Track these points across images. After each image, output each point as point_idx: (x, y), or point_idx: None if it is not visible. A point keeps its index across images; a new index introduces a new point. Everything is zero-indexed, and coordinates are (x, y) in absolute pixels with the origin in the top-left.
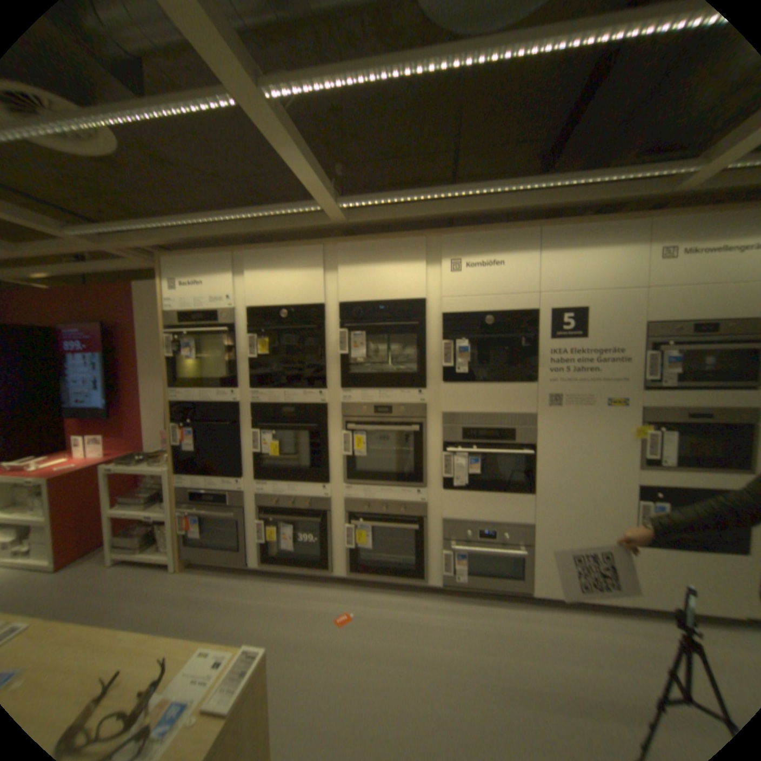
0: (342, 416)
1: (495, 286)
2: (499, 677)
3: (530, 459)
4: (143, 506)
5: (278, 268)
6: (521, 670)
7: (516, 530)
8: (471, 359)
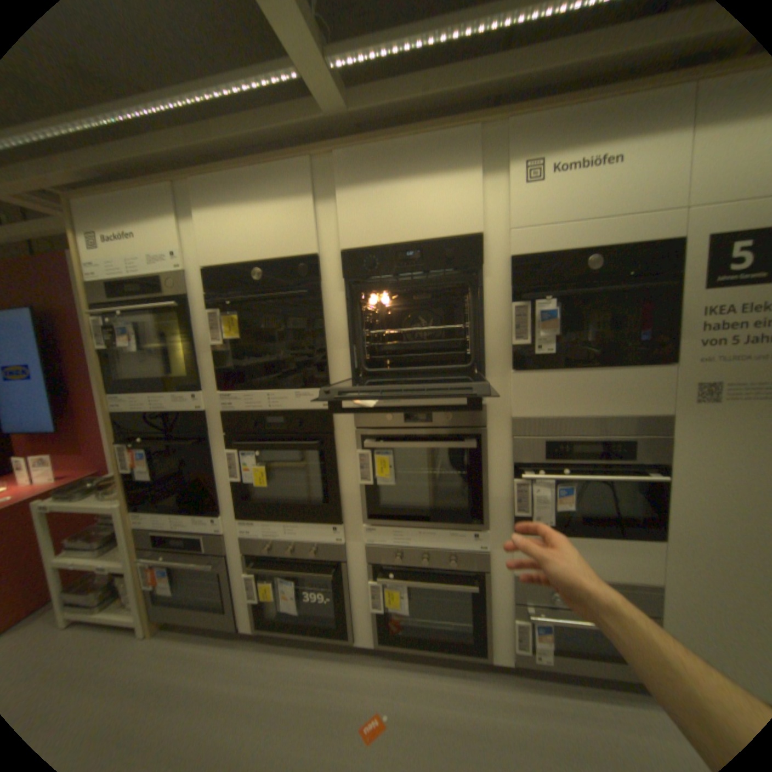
0: (355, 427)
1: (606, 201)
2: None
3: (660, 486)
4: (99, 551)
5: (244, 201)
6: None
7: (633, 593)
8: (562, 330)
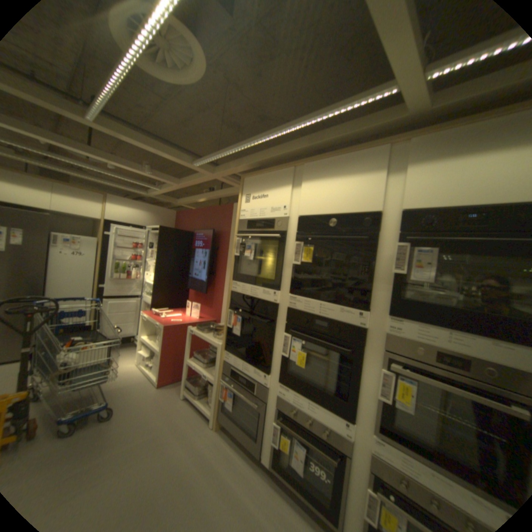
0: (385, 349)
1: None
2: None
3: None
4: (206, 366)
5: (335, 176)
6: None
7: None
8: None
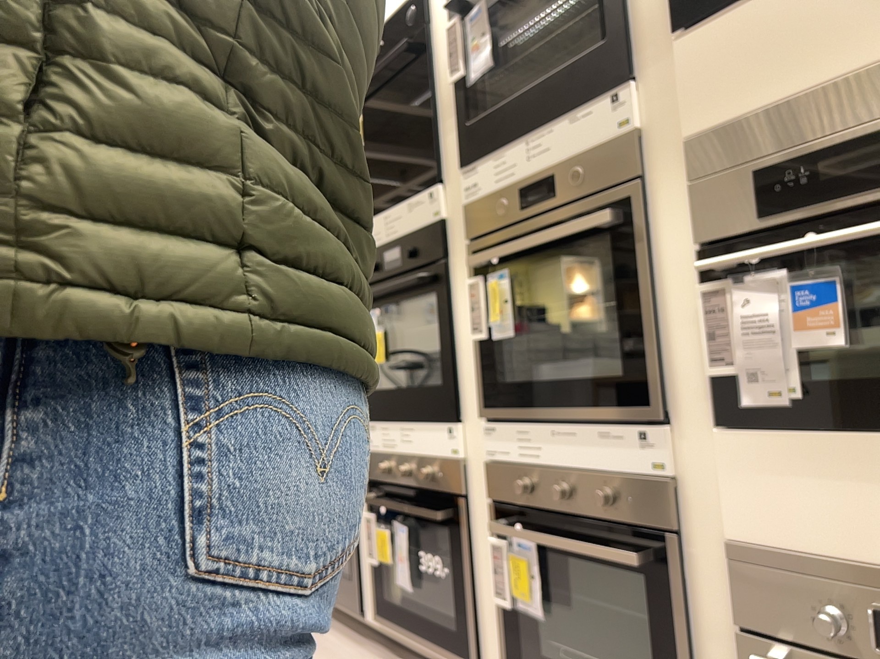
0: (468, 238)
1: None
2: None
3: None
4: None
5: None
6: None
7: None
8: None
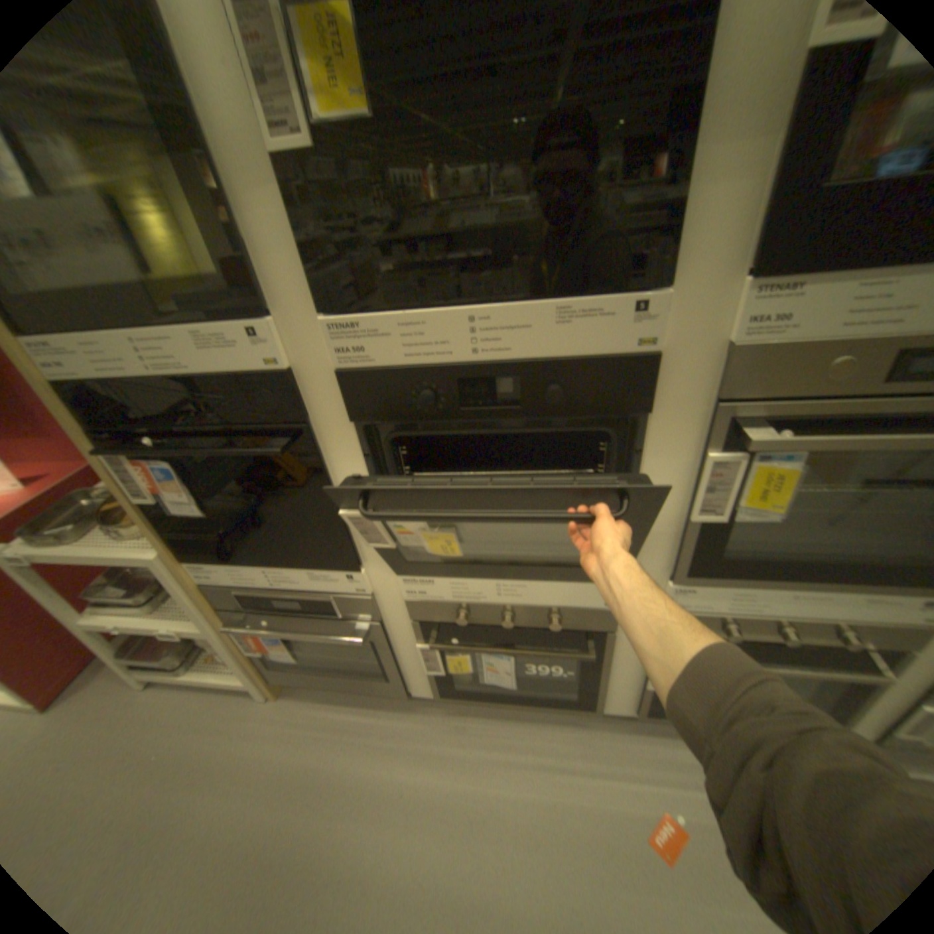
0: (719, 394)
1: None
2: None
3: None
4: (150, 603)
5: None
6: None
7: None
8: None
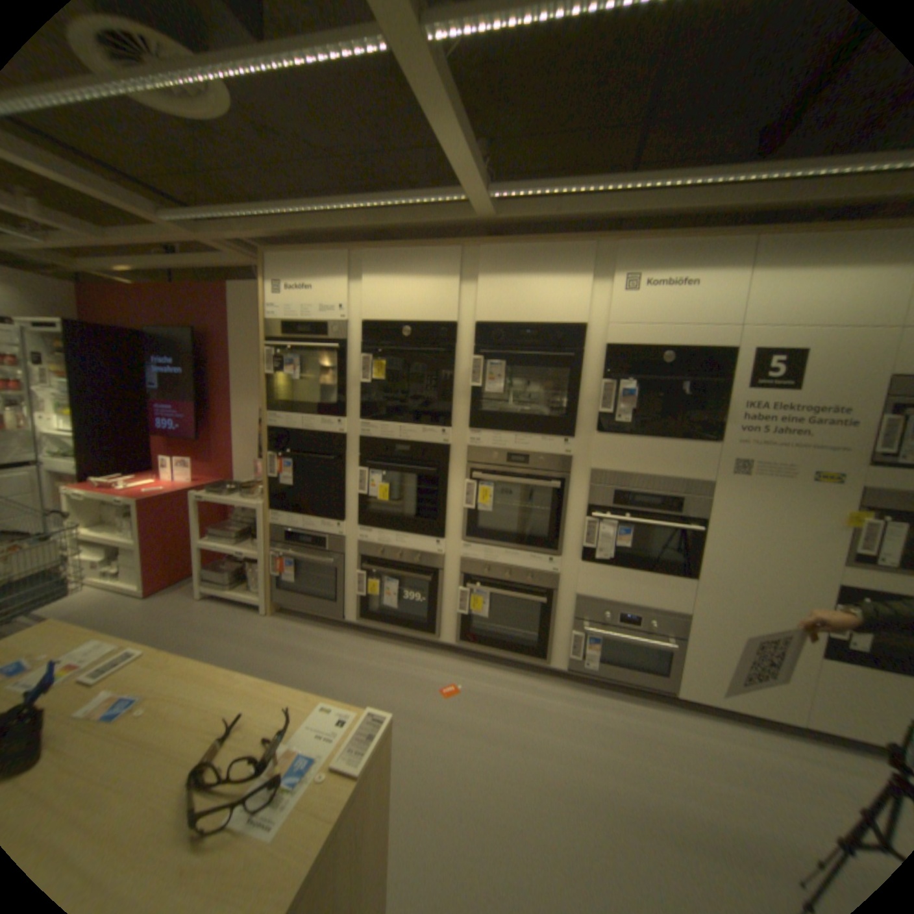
0: (467, 462)
1: (683, 313)
2: (630, 781)
3: (699, 537)
4: (236, 541)
5: (405, 275)
6: (657, 777)
7: (668, 619)
8: (638, 406)
